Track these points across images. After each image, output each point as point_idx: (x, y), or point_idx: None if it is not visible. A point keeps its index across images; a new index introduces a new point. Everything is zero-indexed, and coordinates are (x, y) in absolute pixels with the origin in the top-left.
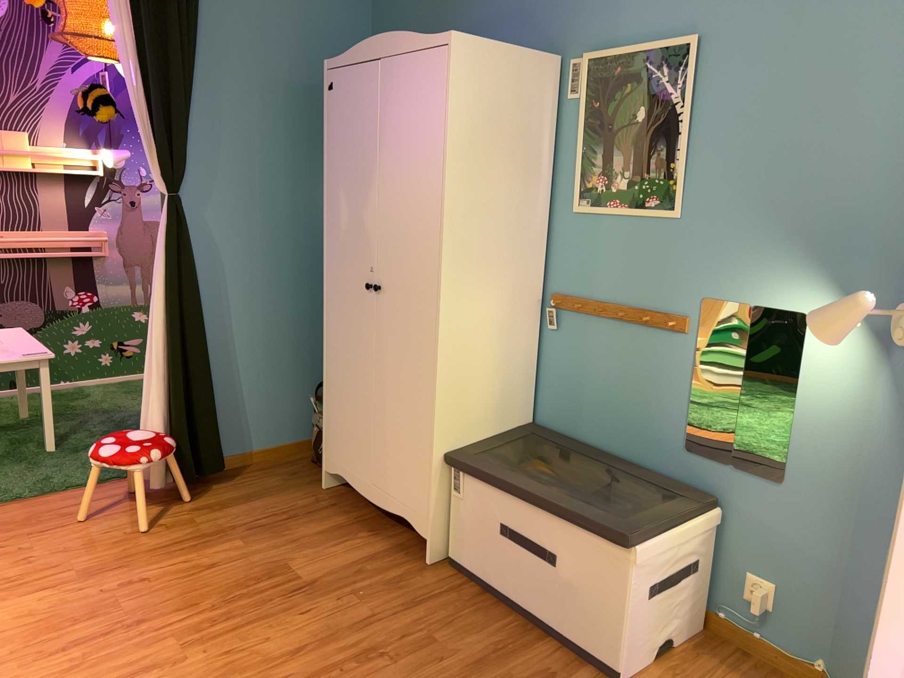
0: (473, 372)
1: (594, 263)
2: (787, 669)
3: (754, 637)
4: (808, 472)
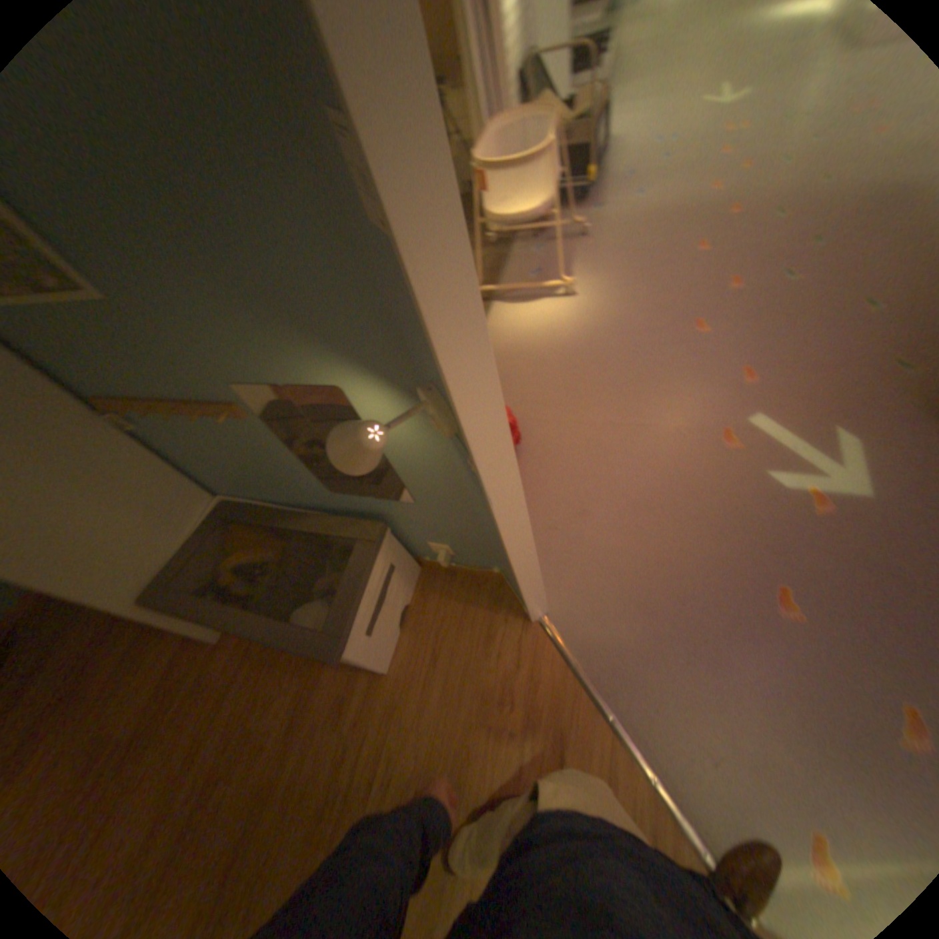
0: (79, 542)
1: (81, 363)
2: (477, 574)
3: (451, 564)
4: (426, 494)
